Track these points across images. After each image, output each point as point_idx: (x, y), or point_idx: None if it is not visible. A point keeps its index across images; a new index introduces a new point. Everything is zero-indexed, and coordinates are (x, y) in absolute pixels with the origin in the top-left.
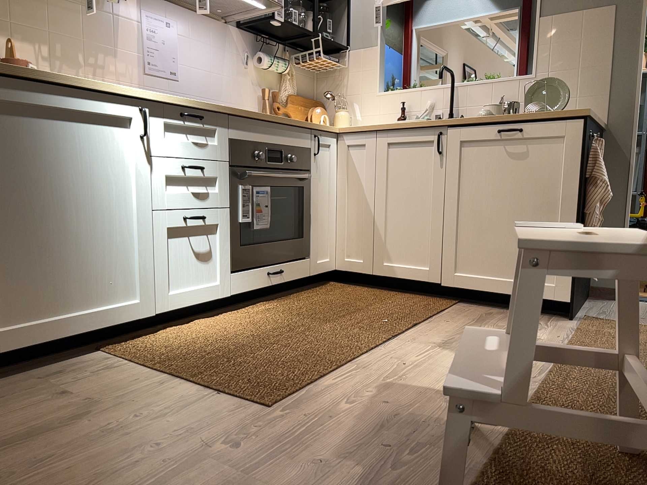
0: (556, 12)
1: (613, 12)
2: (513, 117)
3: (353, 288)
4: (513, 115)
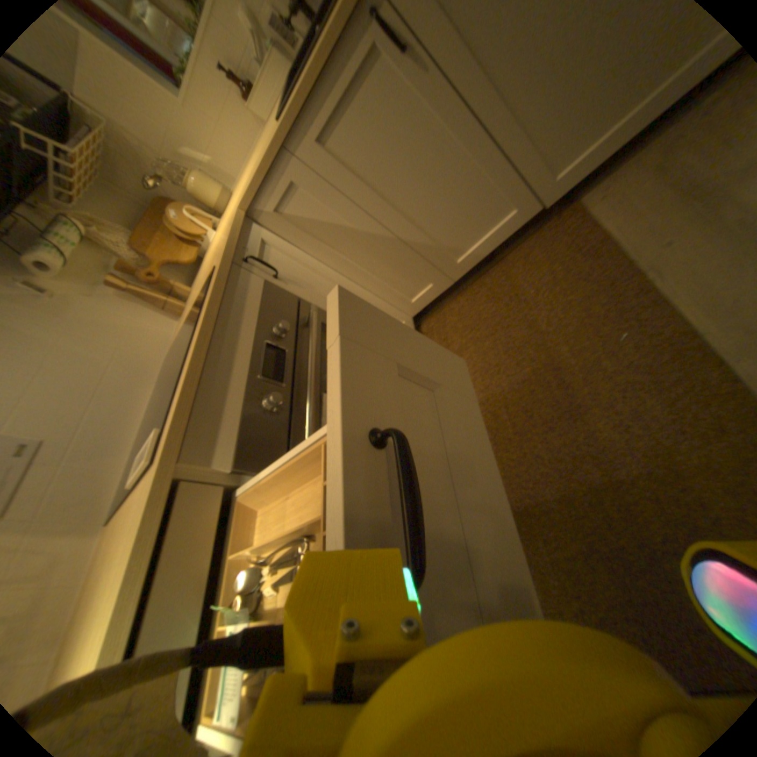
0: None
1: None
2: None
3: (451, 312)
4: None
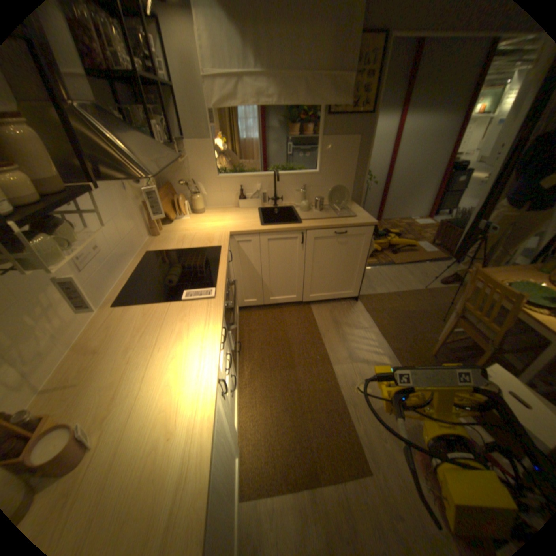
0: (333, 132)
1: (360, 138)
2: (344, 226)
3: (253, 314)
4: (344, 224)
